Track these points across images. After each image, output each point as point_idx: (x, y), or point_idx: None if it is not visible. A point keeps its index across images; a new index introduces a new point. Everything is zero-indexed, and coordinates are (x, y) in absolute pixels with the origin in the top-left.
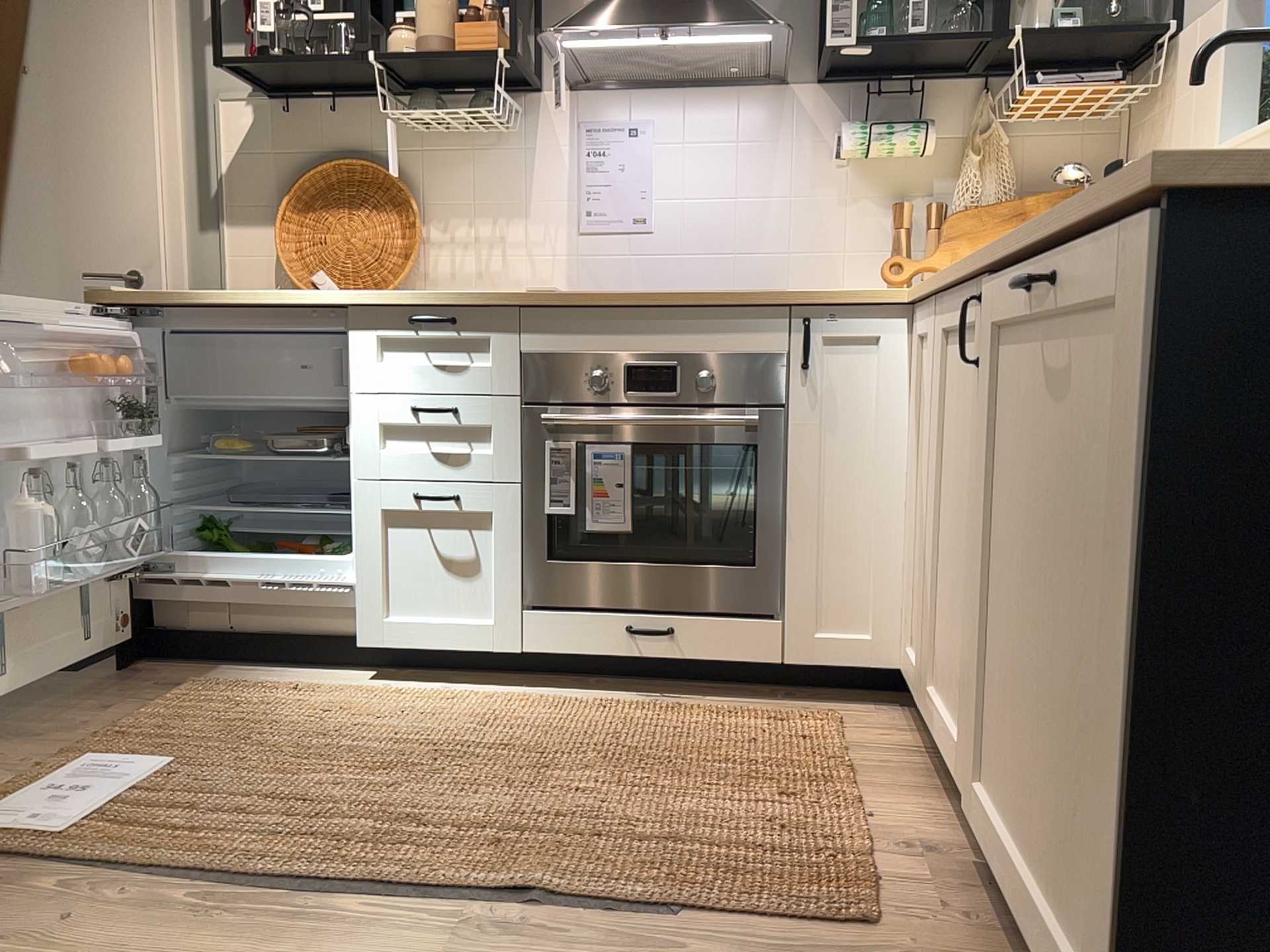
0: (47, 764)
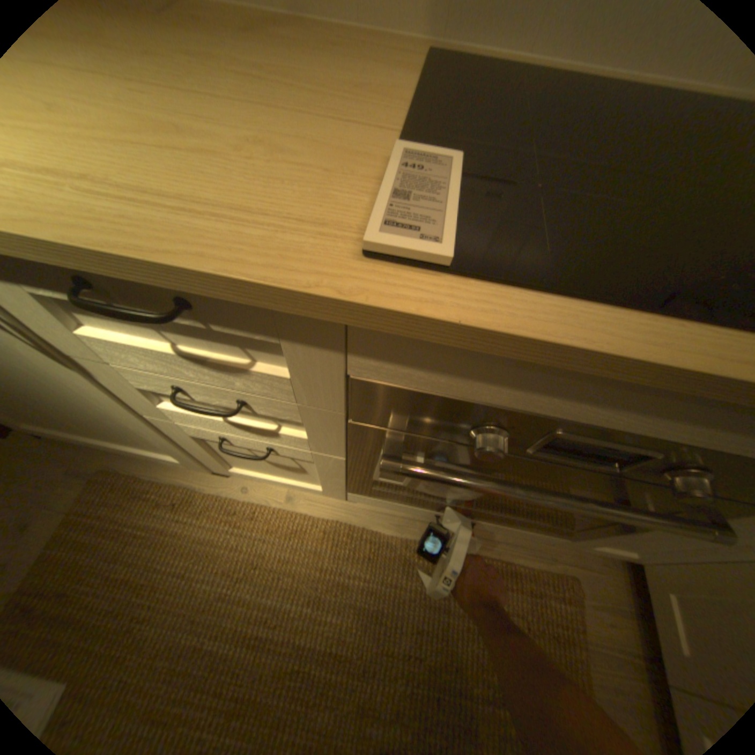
0: None
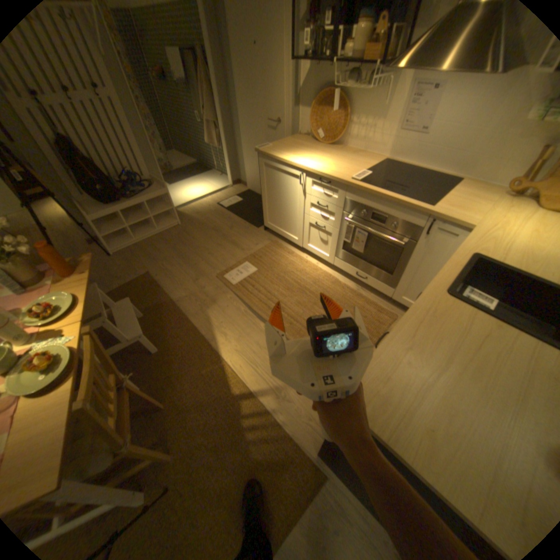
0: (241, 259)
